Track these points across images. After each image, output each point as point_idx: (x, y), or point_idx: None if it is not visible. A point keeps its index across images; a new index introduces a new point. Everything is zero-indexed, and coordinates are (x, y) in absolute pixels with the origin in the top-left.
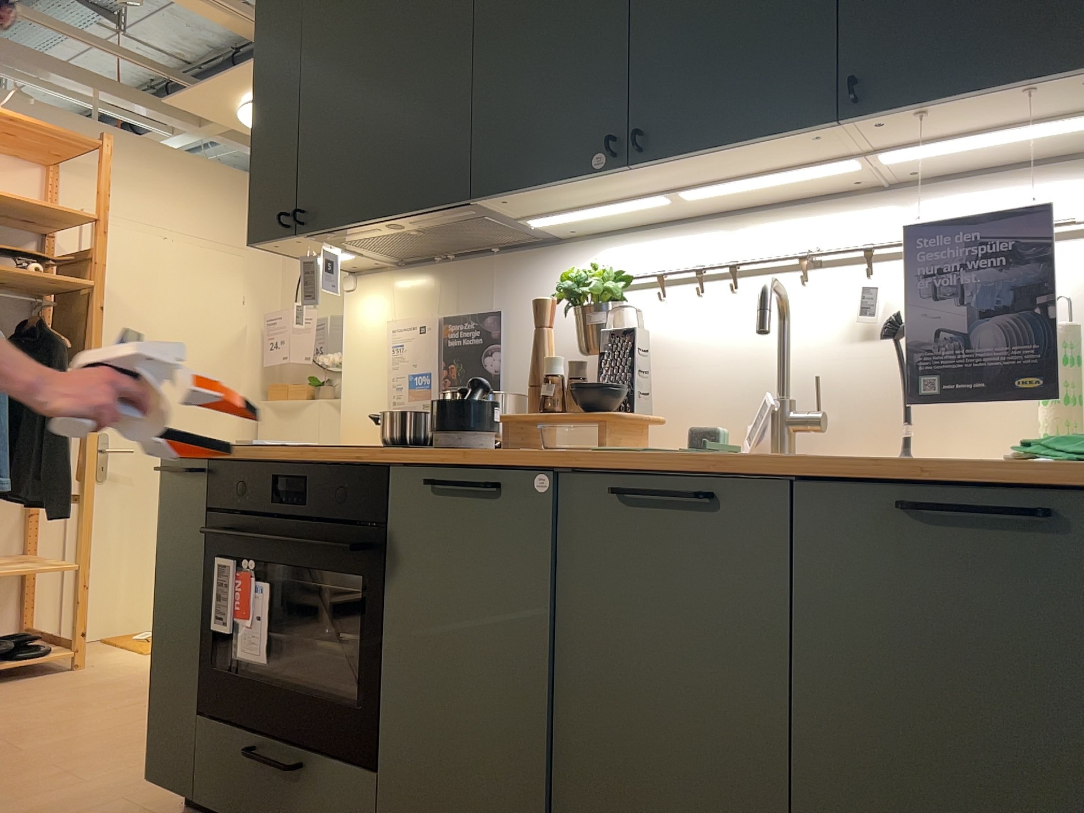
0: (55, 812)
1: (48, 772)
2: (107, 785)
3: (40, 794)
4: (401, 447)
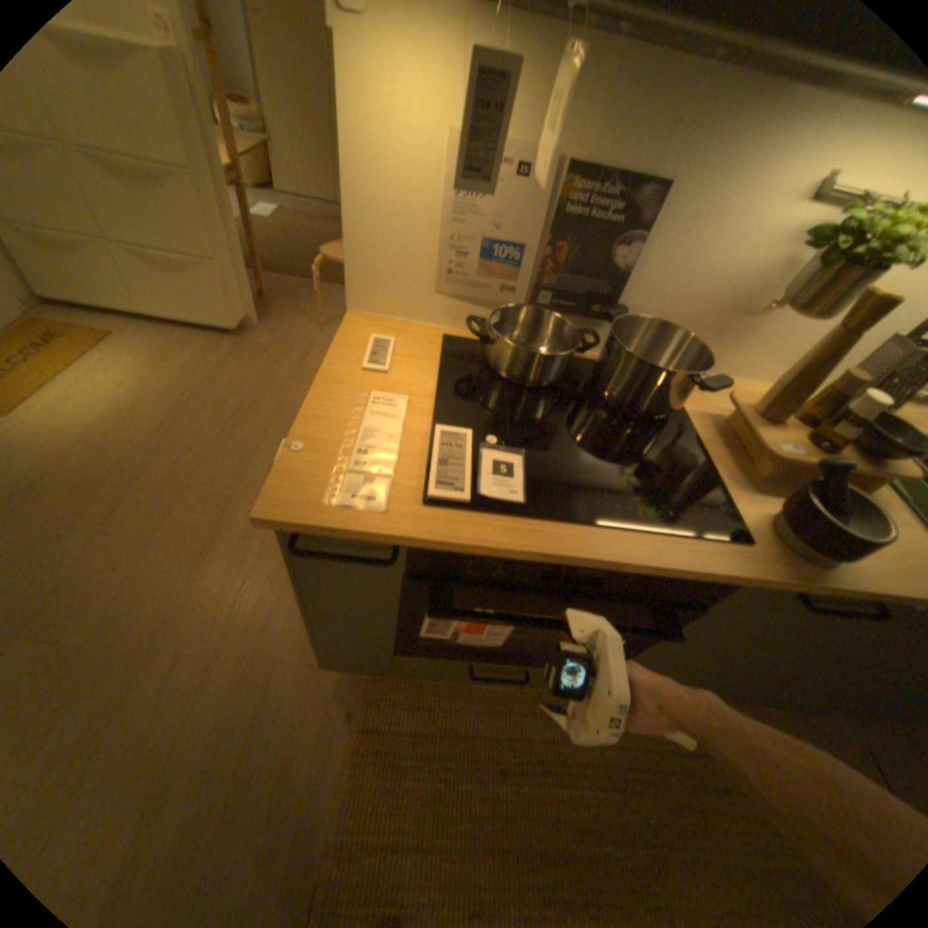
0: (237, 712)
1: (155, 662)
2: (237, 650)
3: (189, 696)
4: (746, 543)
